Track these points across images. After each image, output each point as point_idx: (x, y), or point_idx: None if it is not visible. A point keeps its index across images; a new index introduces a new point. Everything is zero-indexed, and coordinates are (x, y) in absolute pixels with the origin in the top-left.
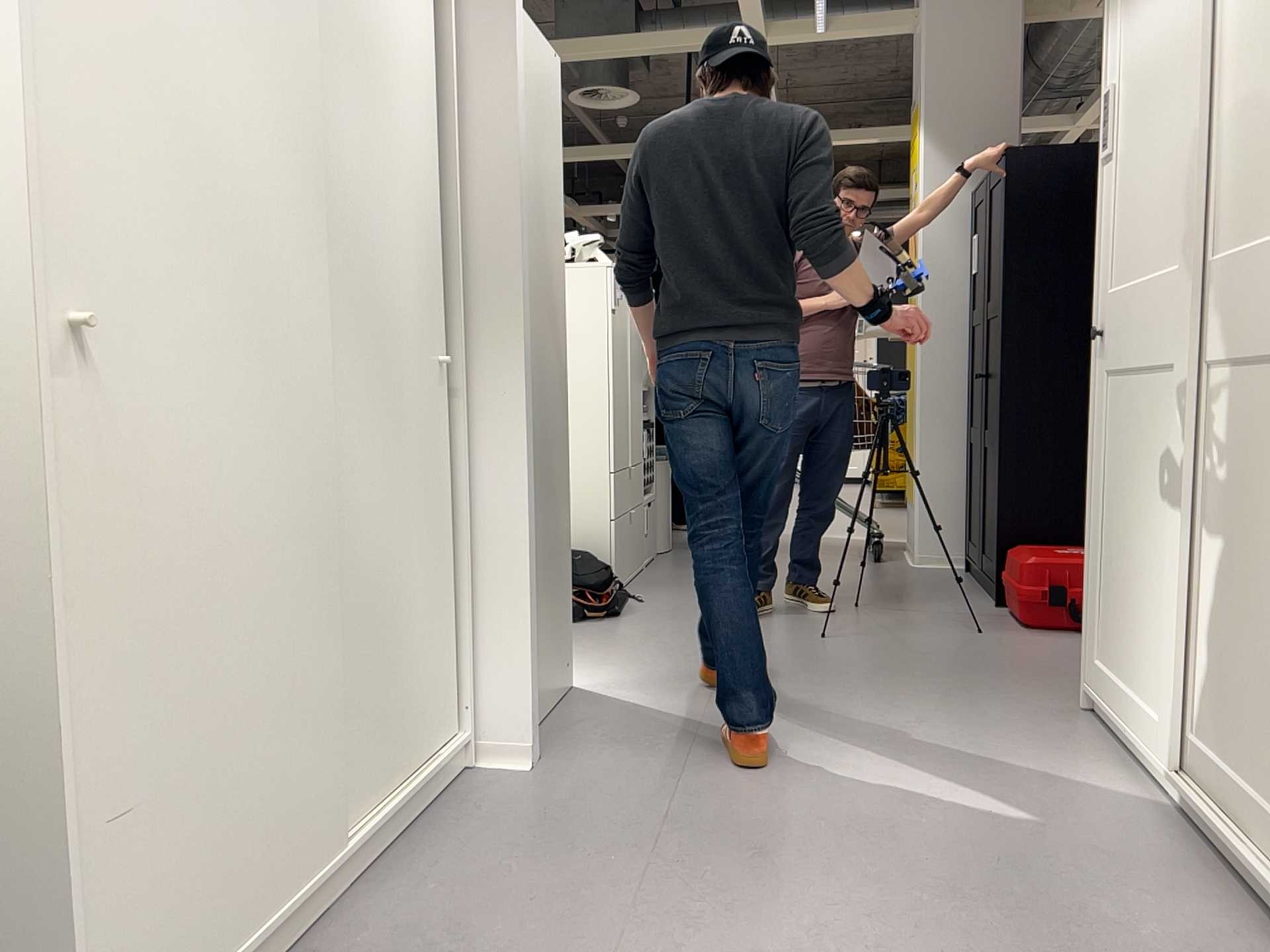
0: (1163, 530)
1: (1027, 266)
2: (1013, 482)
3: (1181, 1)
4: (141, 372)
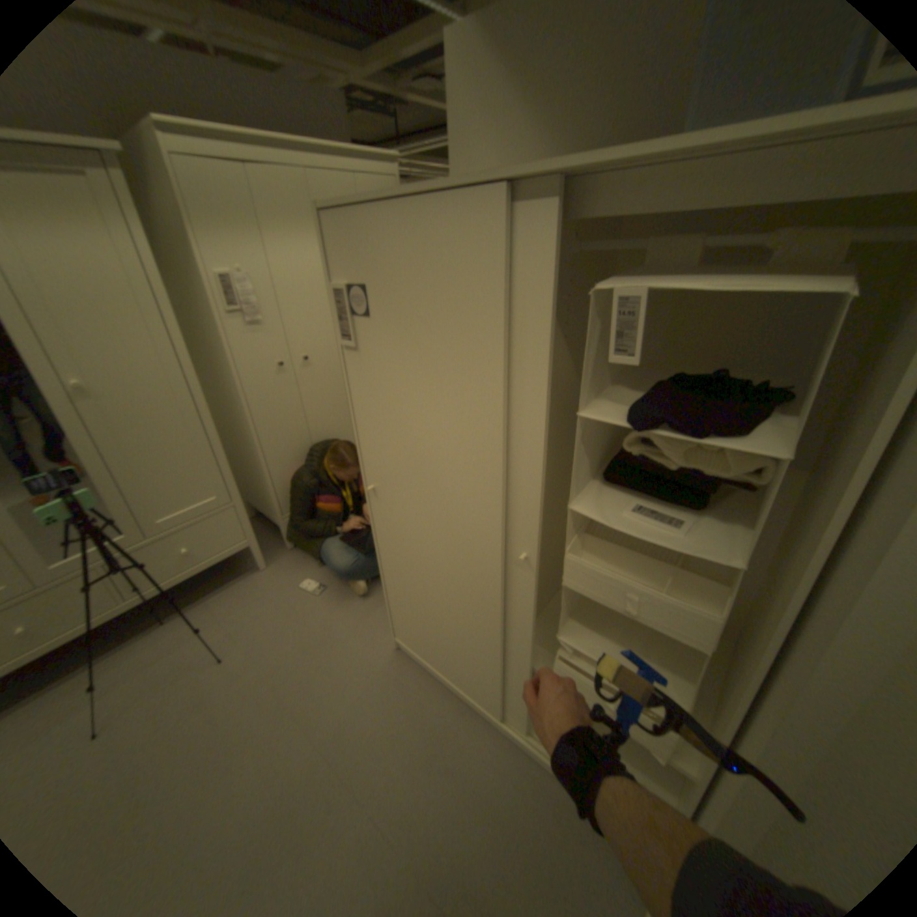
0: None
1: None
2: None
3: None
4: (377, 503)
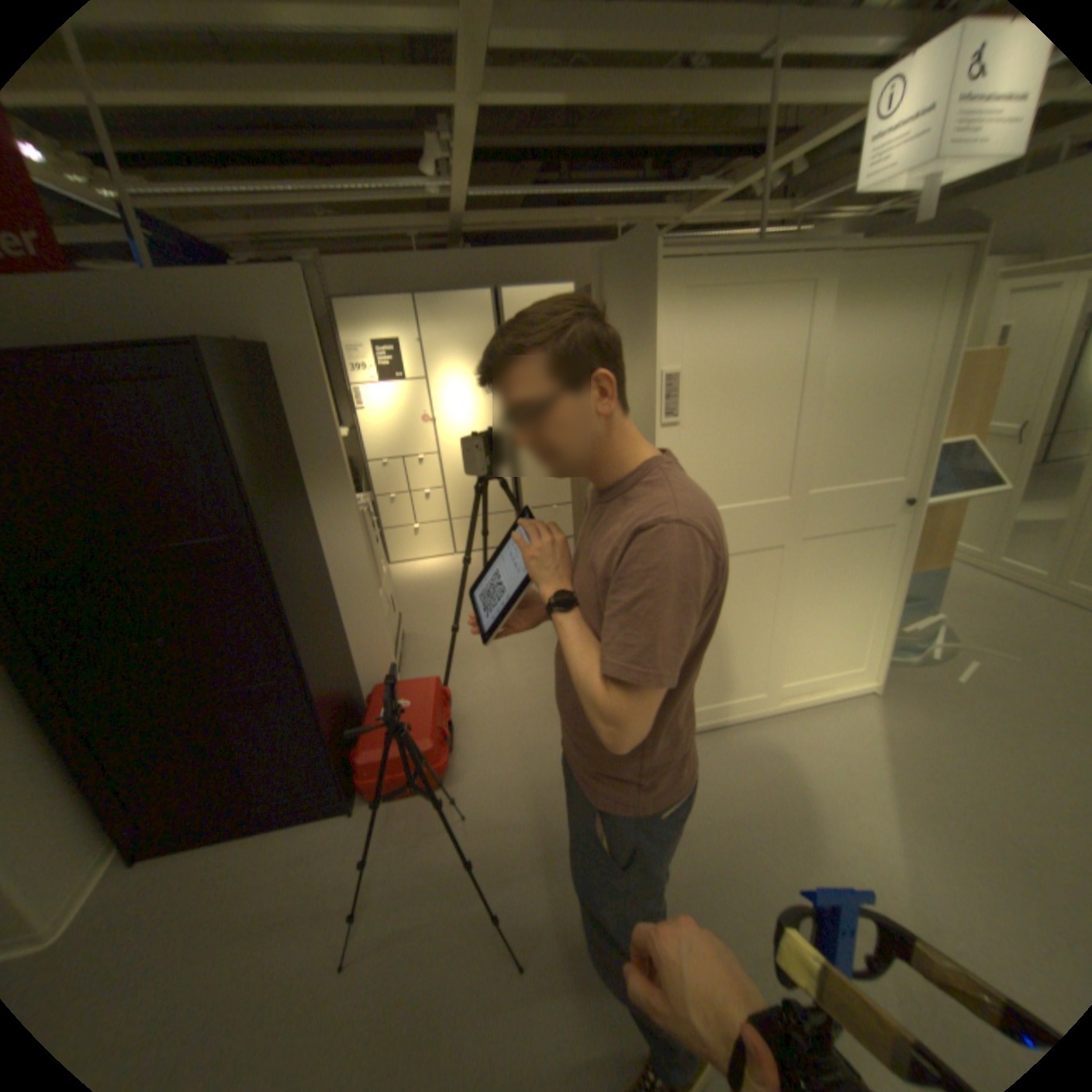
0: (789, 617)
1: (262, 482)
2: (326, 703)
3: (826, 348)
4: None
